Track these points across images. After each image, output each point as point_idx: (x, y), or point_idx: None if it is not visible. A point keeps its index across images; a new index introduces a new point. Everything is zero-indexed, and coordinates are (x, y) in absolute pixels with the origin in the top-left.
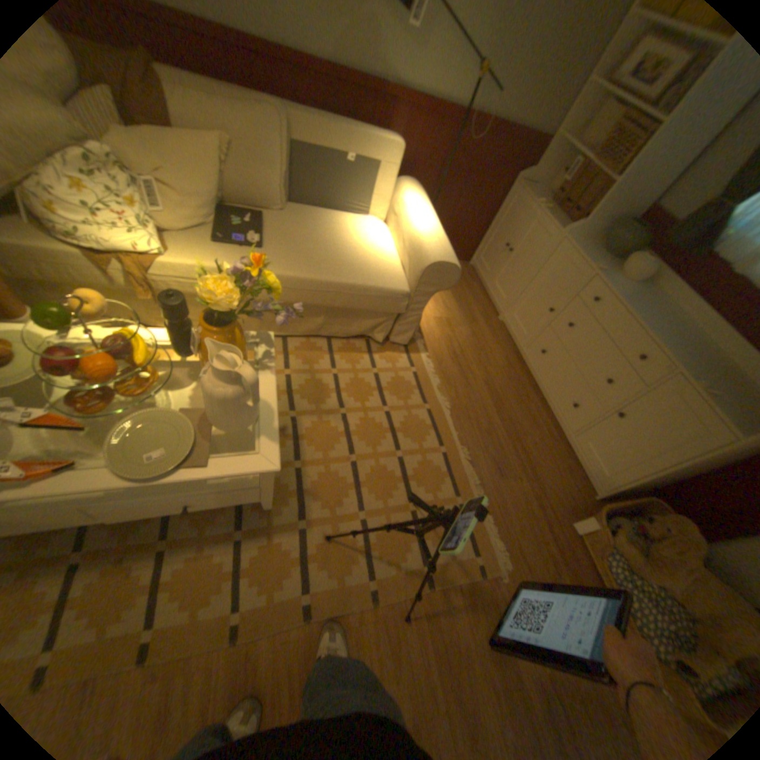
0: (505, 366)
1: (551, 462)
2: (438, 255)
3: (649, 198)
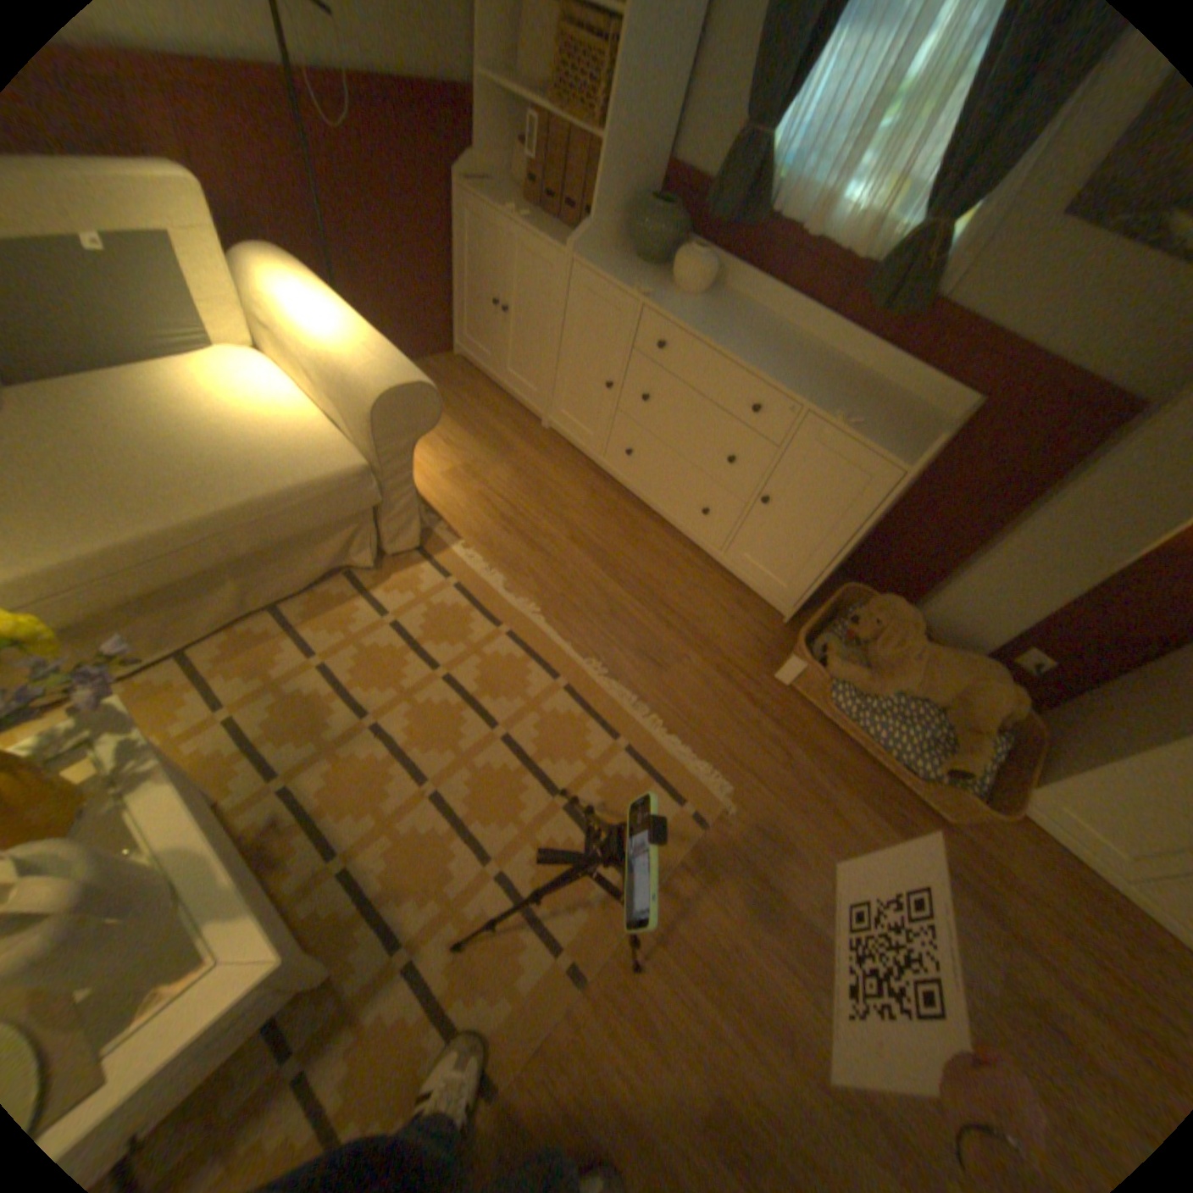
0: (588, 498)
1: (711, 605)
2: (381, 376)
3: (660, 153)
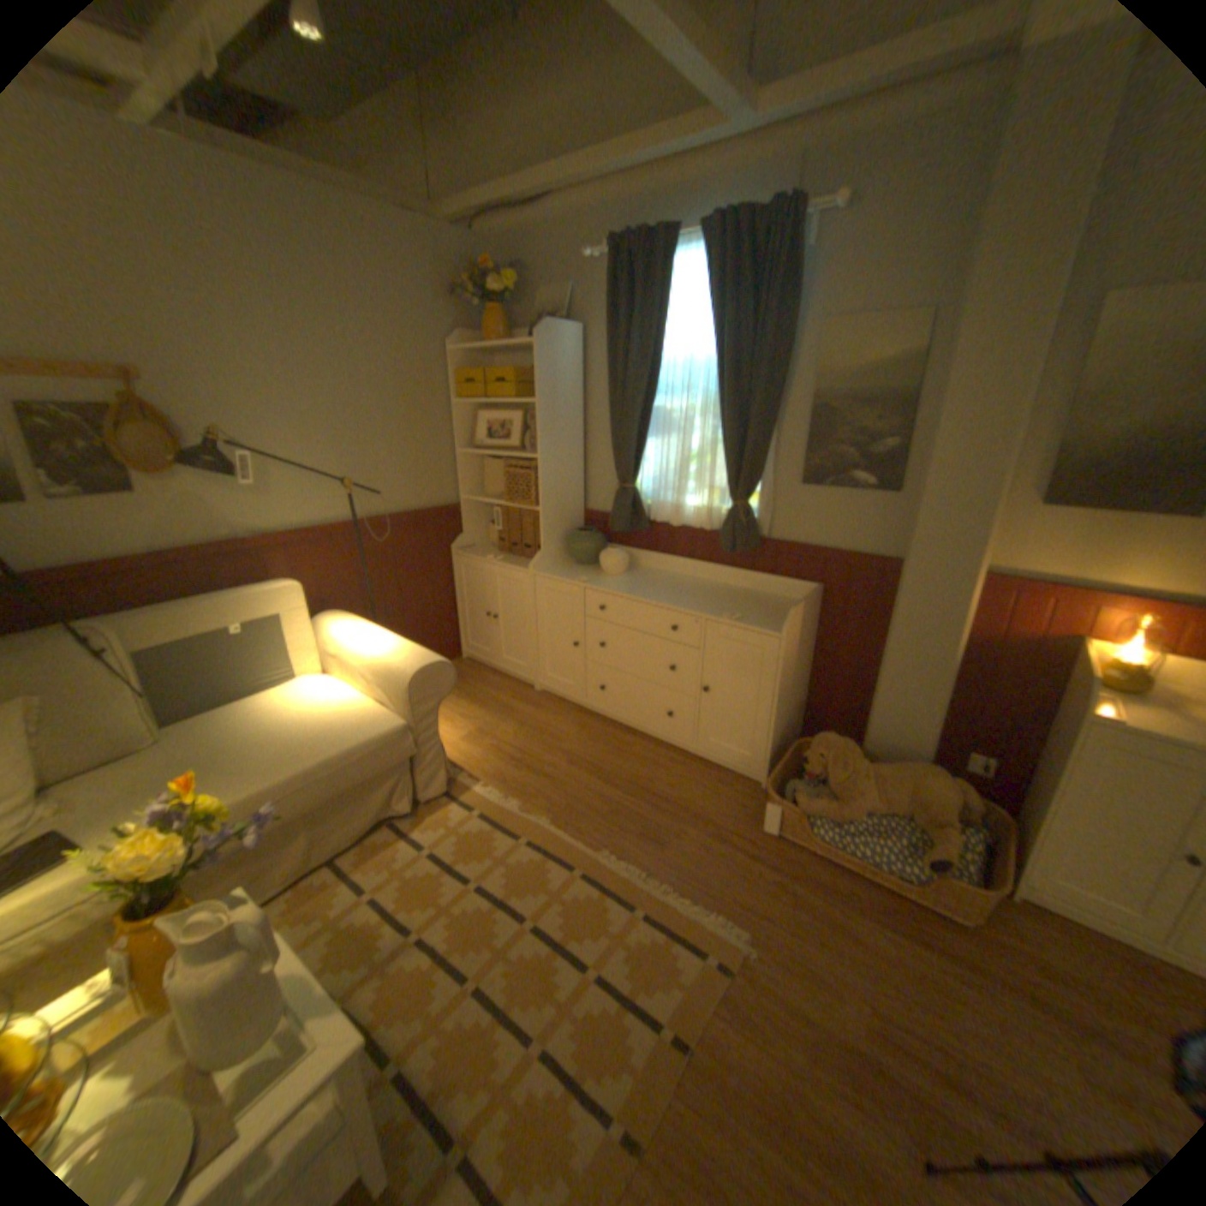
0: (578, 730)
1: (696, 788)
2: (412, 663)
3: (576, 508)
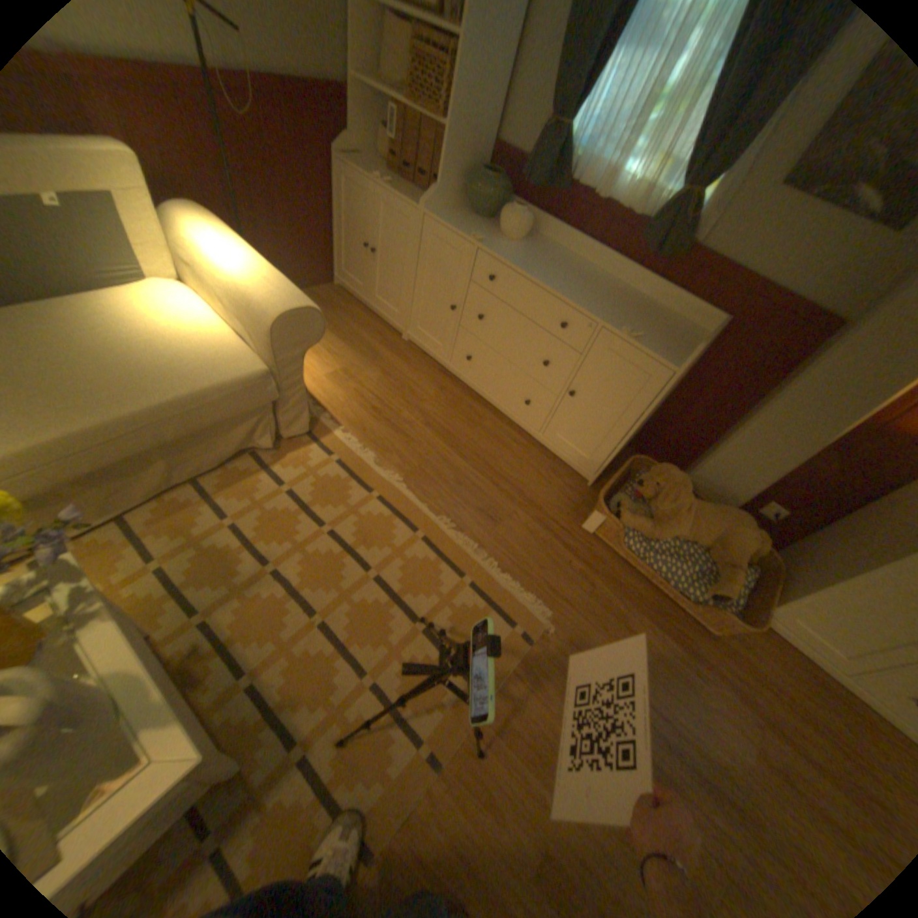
0: (438, 393)
1: (533, 473)
2: (277, 302)
3: (488, 135)
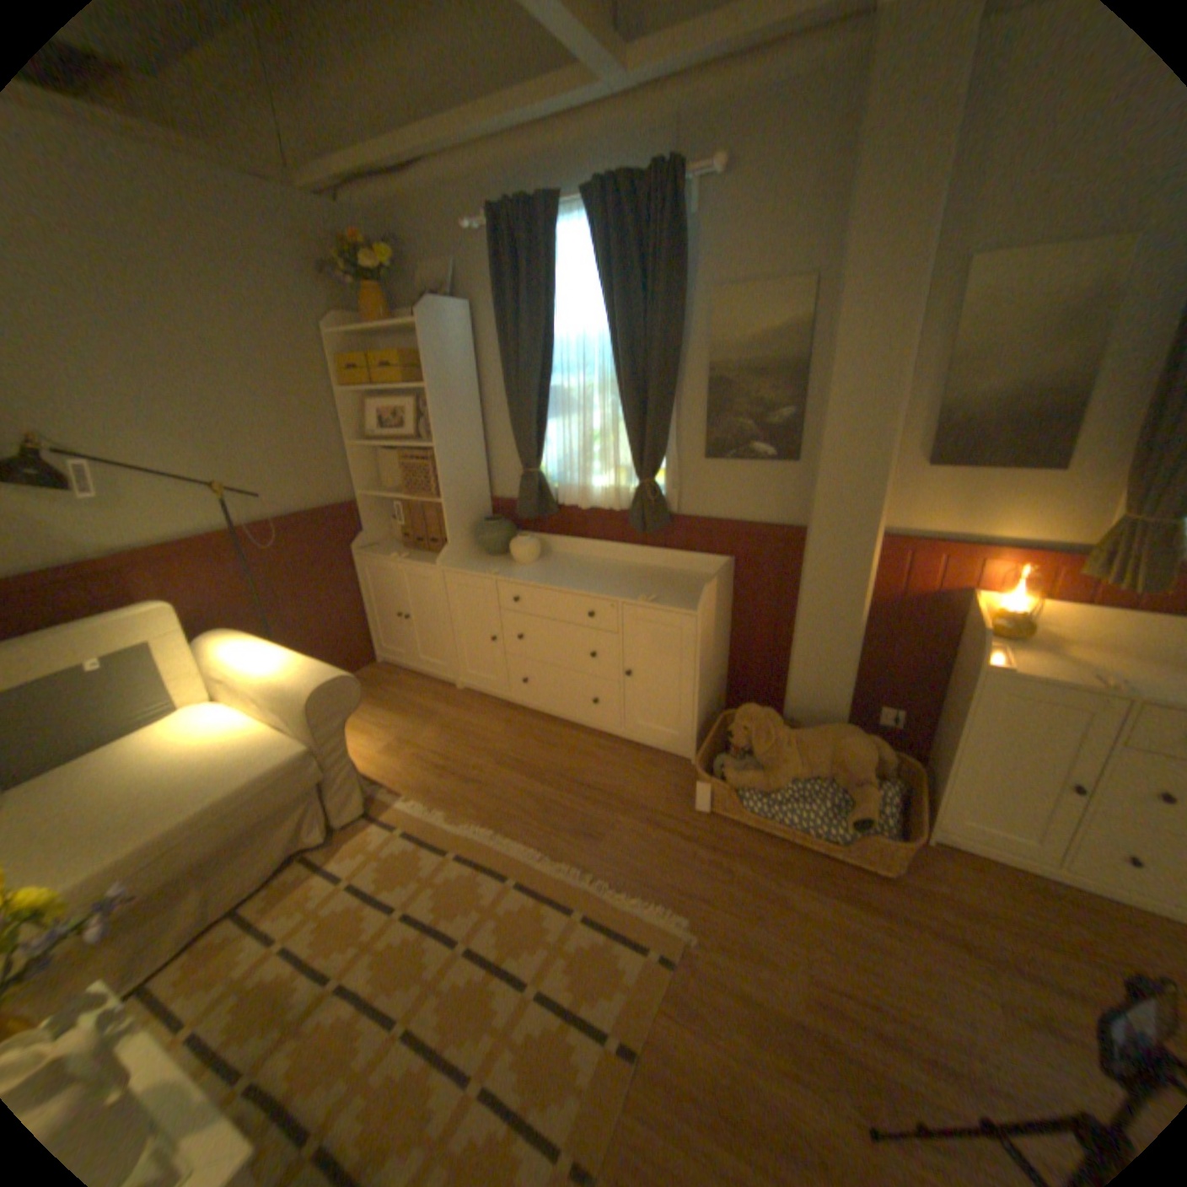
0: (504, 727)
1: (627, 773)
2: (308, 681)
3: (482, 496)
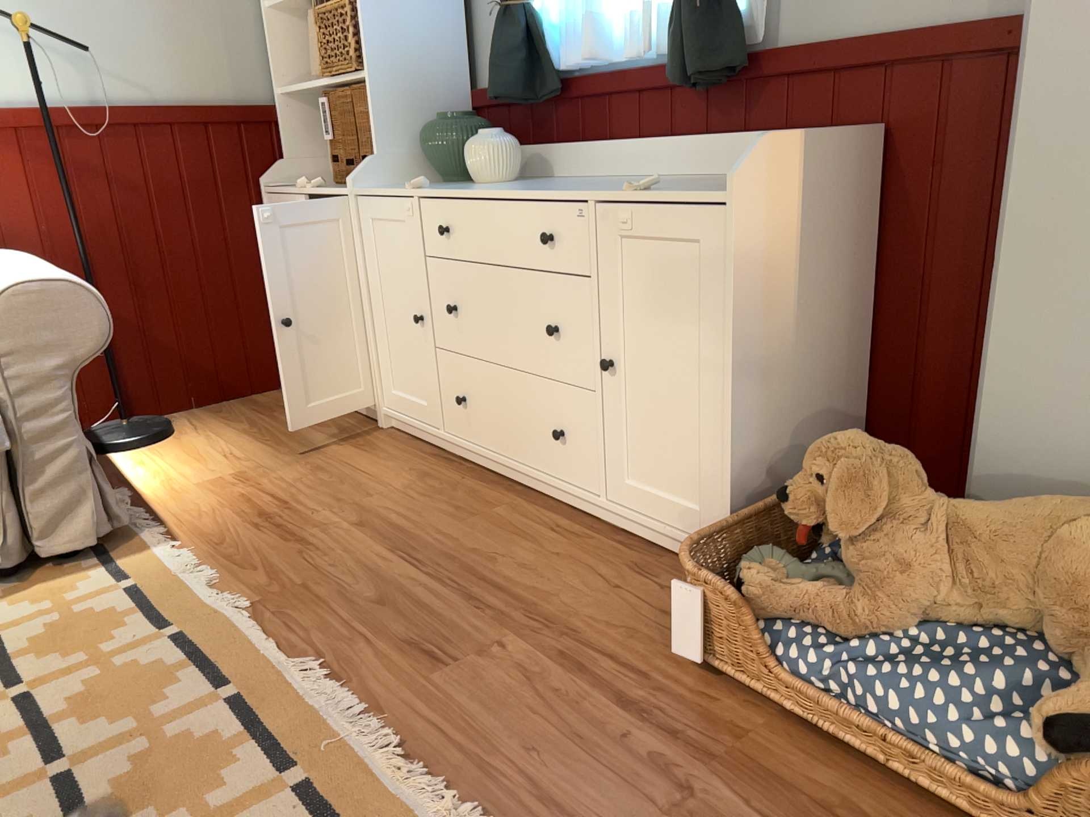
0: (413, 480)
1: (581, 573)
2: (19, 279)
3: (452, 84)
